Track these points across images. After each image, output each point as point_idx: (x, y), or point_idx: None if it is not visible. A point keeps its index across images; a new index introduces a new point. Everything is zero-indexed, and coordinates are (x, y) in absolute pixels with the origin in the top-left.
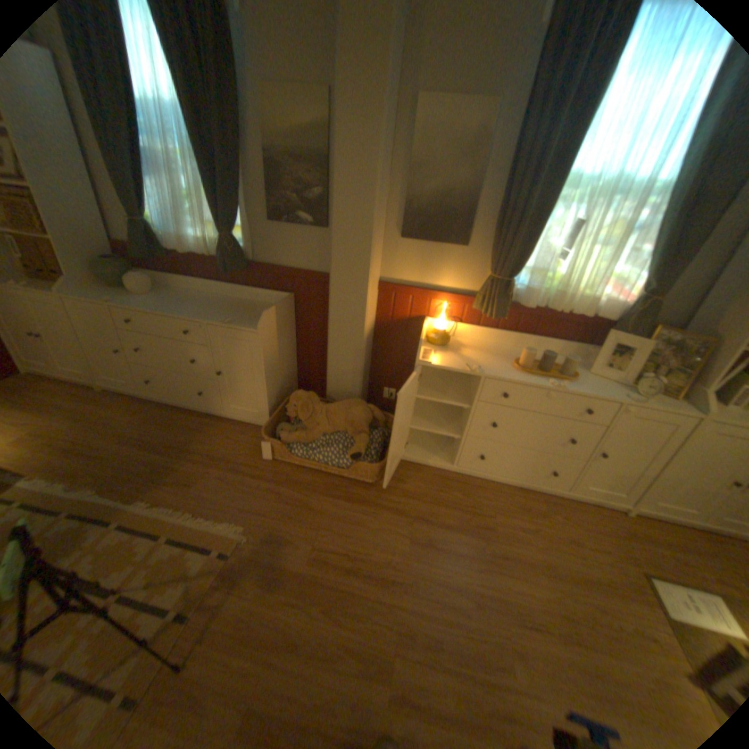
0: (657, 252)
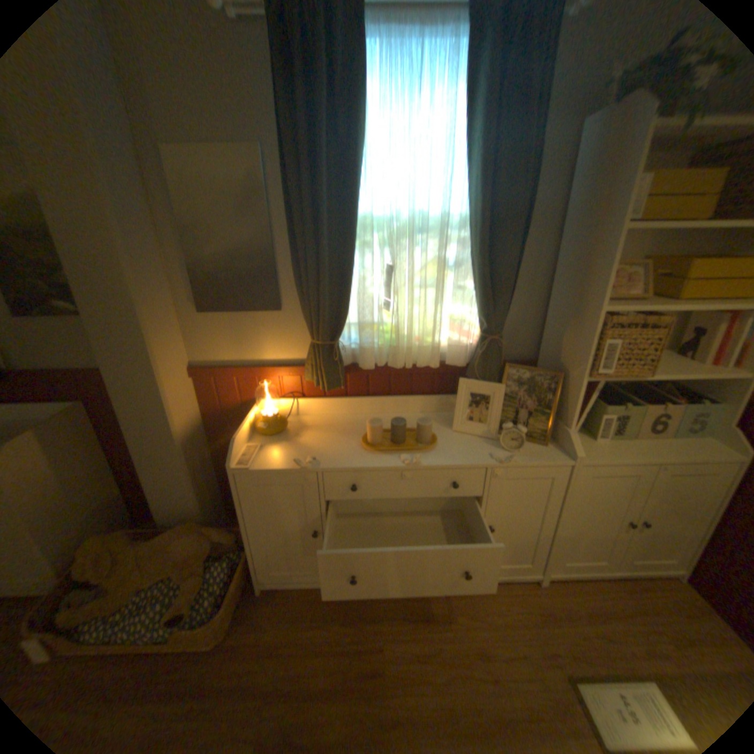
0: (477, 288)
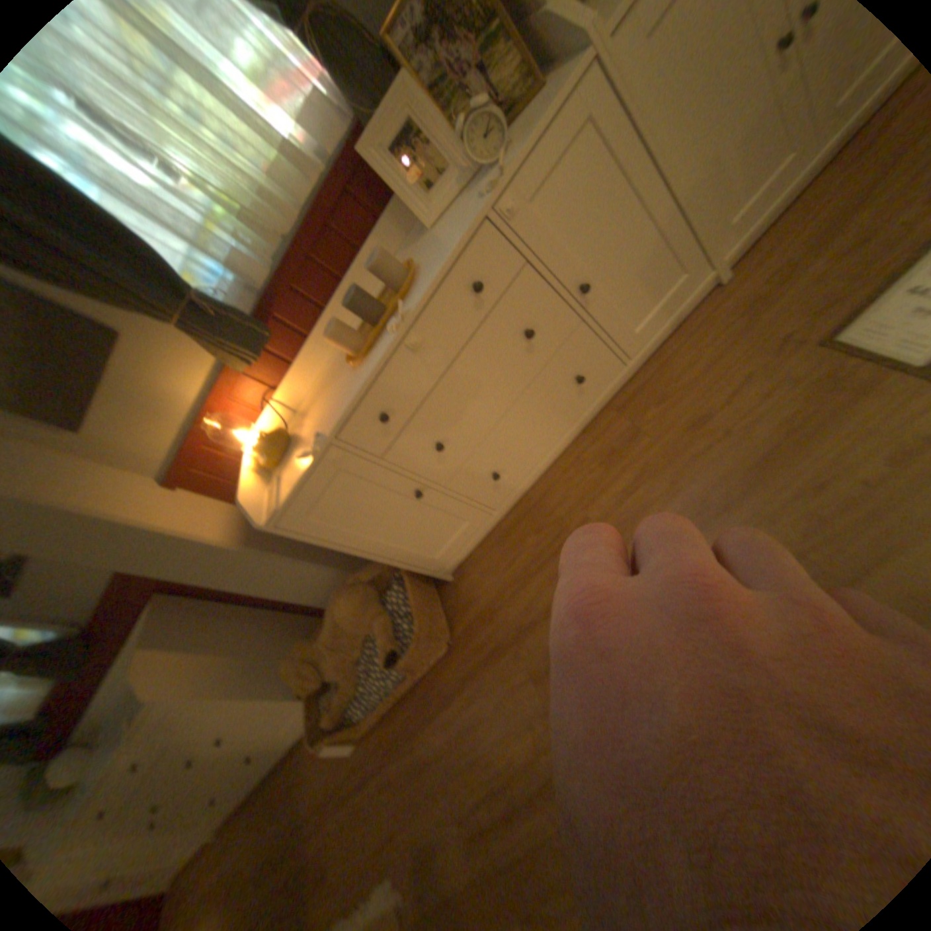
0: None
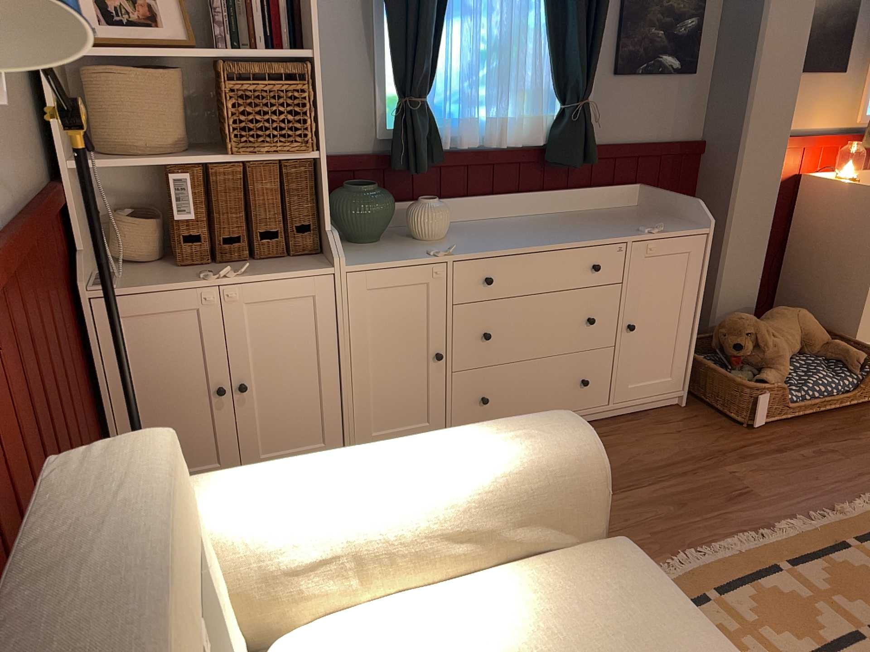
0: None
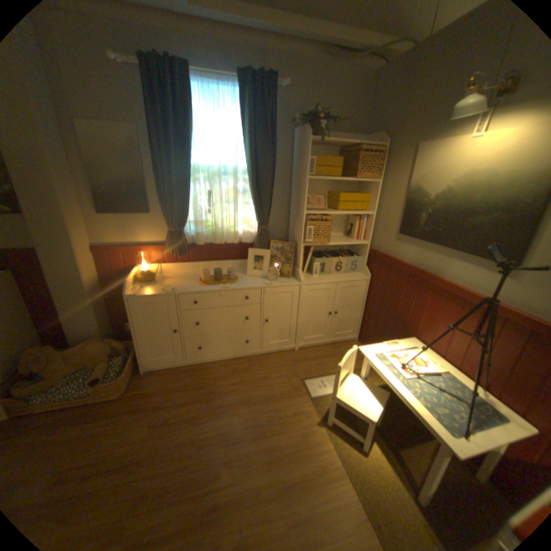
0: (253, 203)
